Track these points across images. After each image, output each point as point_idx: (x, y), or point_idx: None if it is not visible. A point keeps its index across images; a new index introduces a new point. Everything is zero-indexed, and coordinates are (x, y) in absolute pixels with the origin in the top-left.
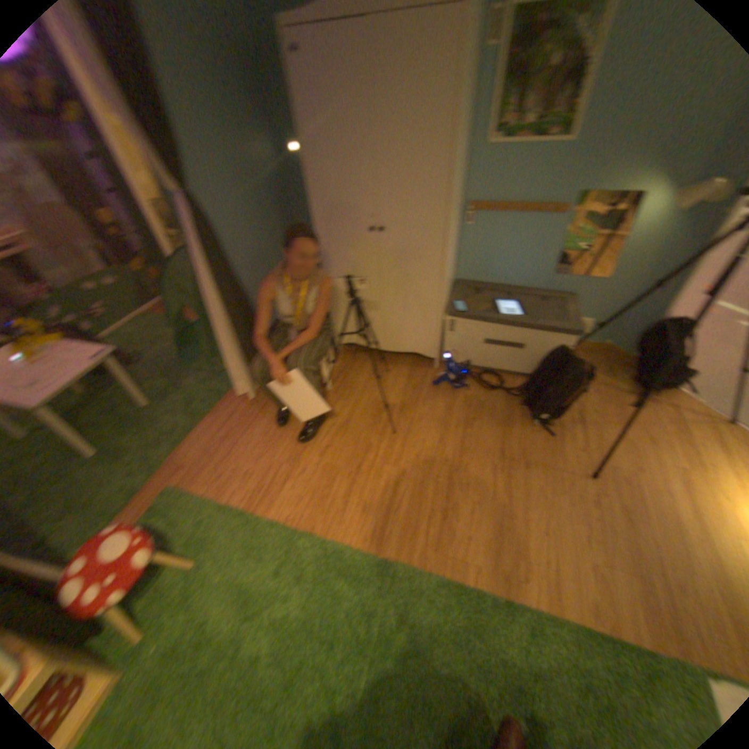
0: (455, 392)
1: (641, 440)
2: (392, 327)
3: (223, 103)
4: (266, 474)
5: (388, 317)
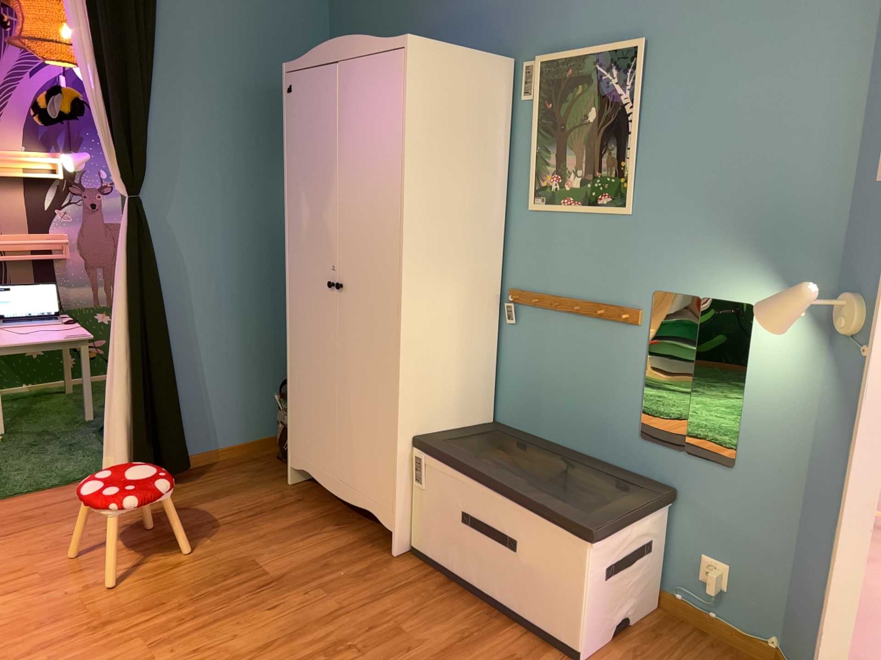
0: (378, 598)
1: None
2: (352, 455)
3: (247, 137)
4: (1, 575)
5: (344, 431)
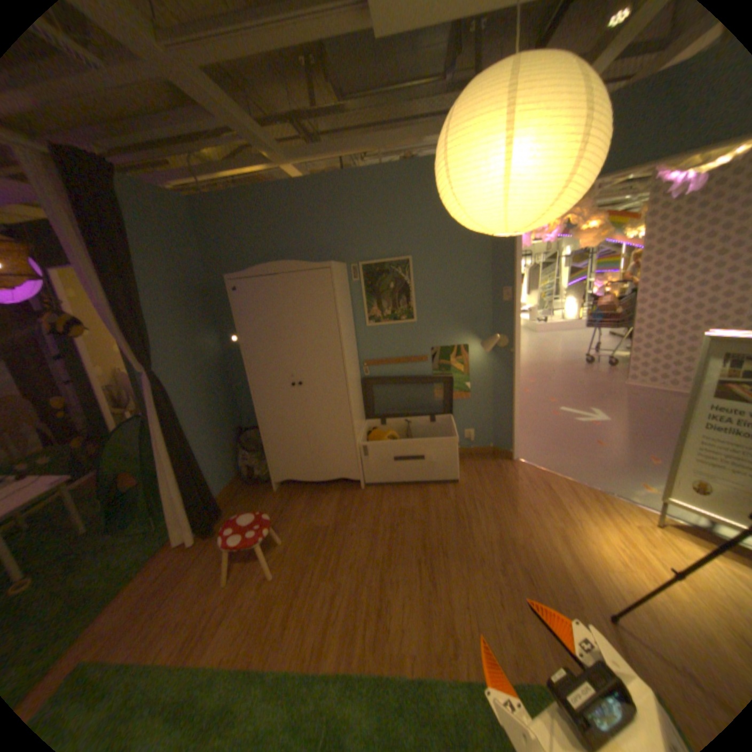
0: (380, 505)
1: (527, 512)
2: (319, 459)
3: (181, 318)
4: (198, 622)
5: (315, 450)
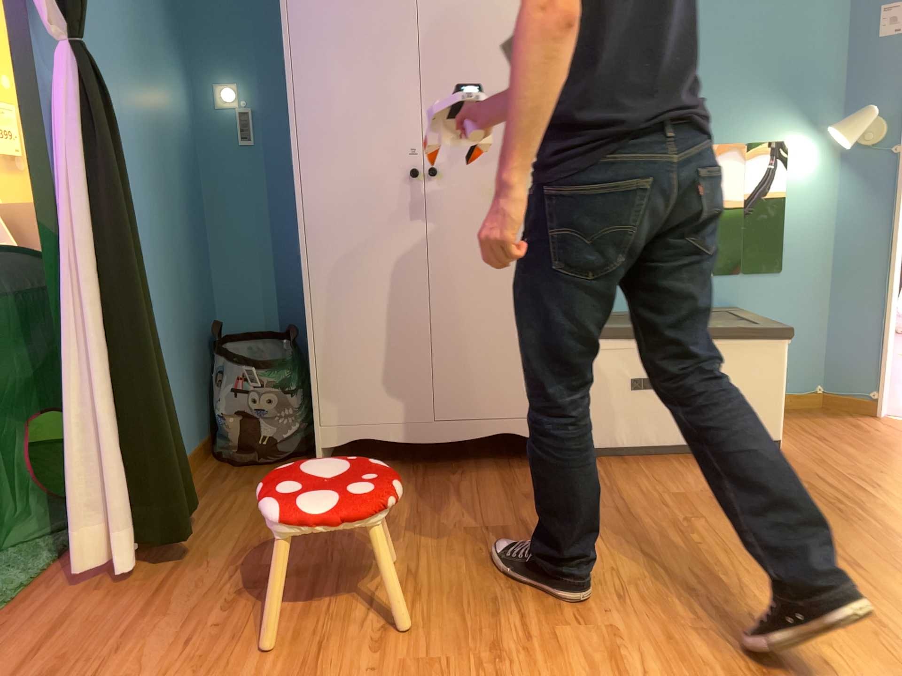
0: (610, 490)
1: None
2: (443, 385)
3: None
4: None
5: (438, 357)
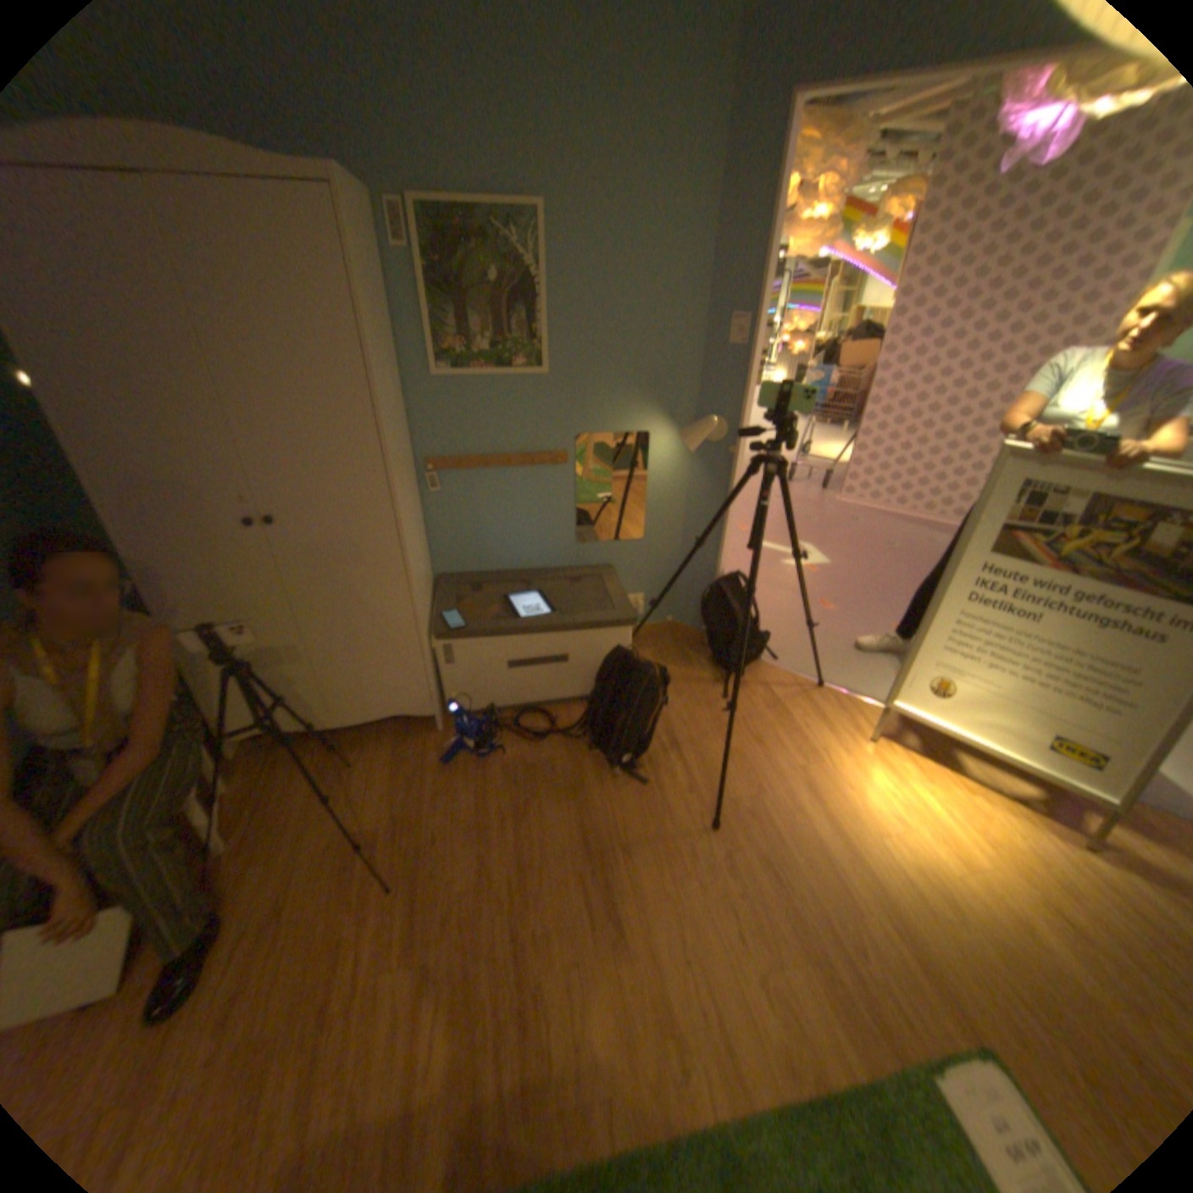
0: (483, 763)
1: (746, 745)
2: (338, 683)
3: None
4: None
5: (326, 667)
